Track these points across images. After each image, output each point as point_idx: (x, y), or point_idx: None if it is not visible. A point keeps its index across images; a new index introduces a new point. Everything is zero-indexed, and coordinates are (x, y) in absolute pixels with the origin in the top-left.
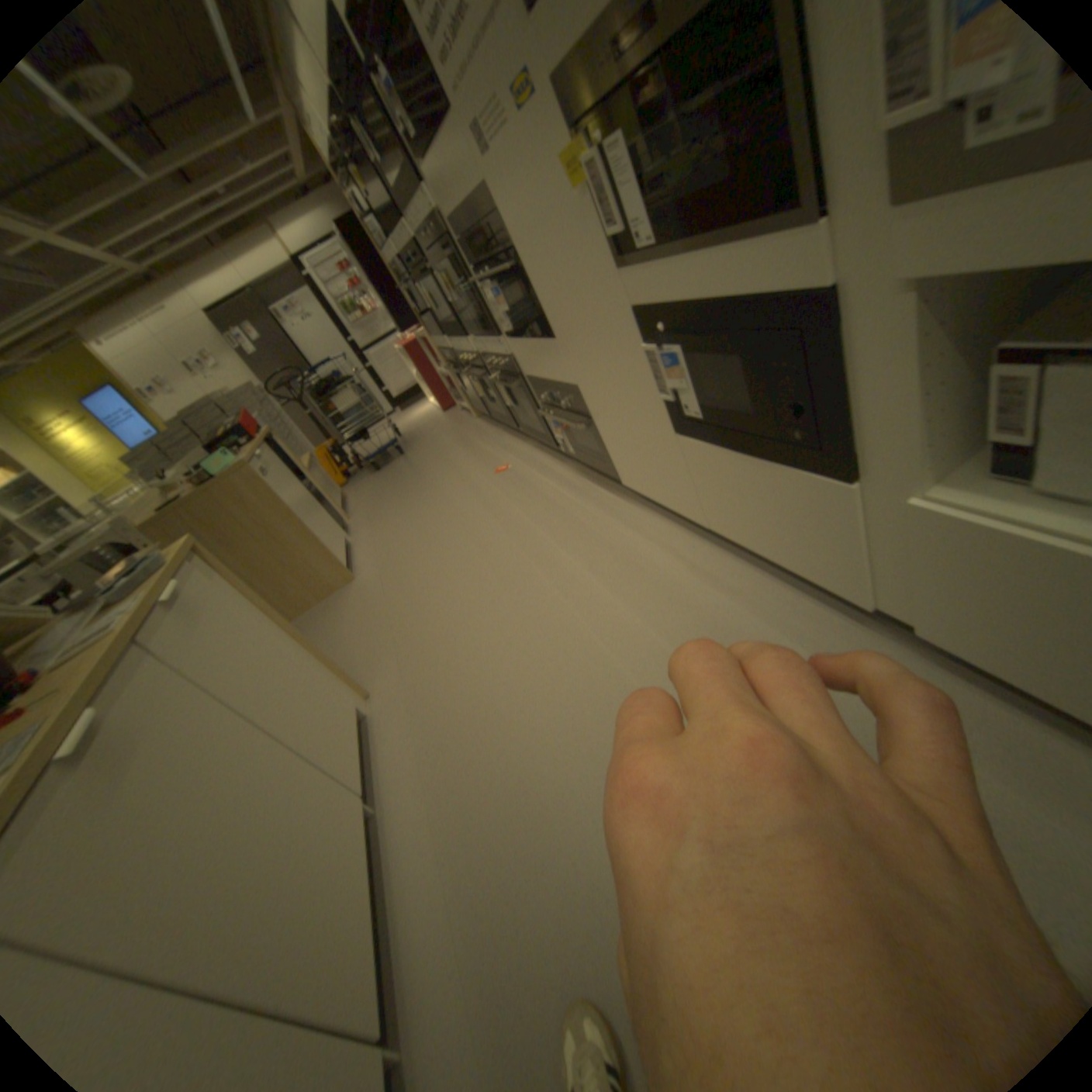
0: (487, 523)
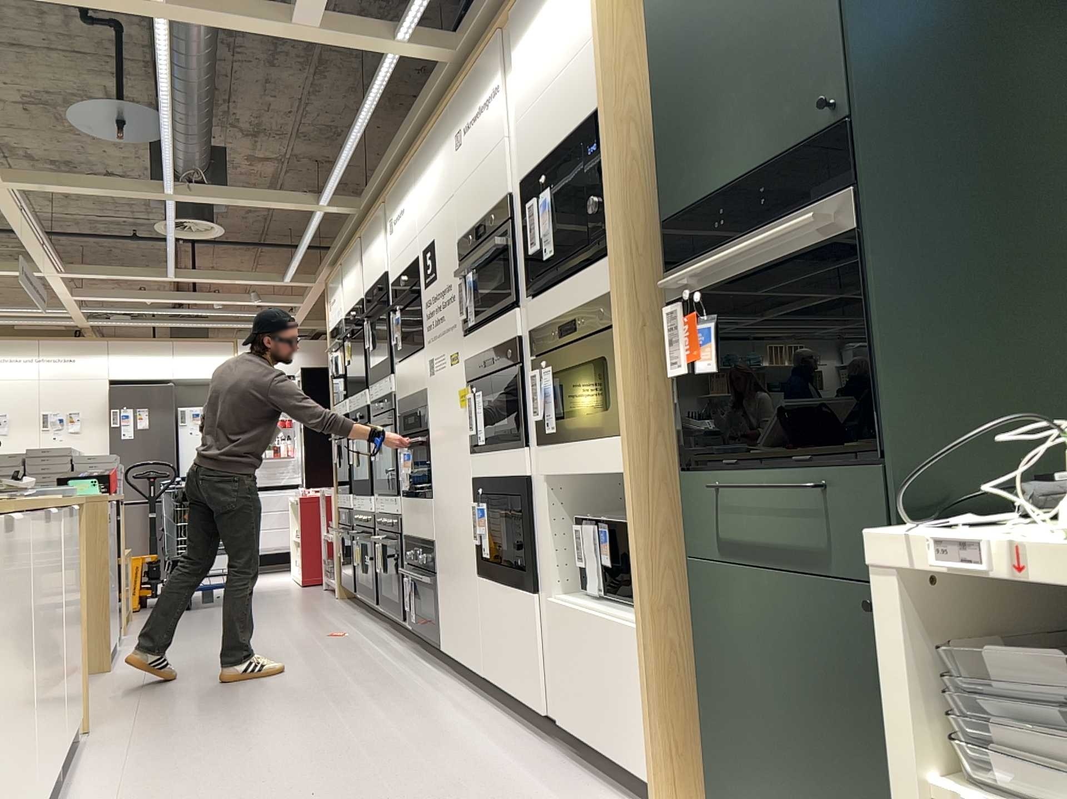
0: (293, 664)
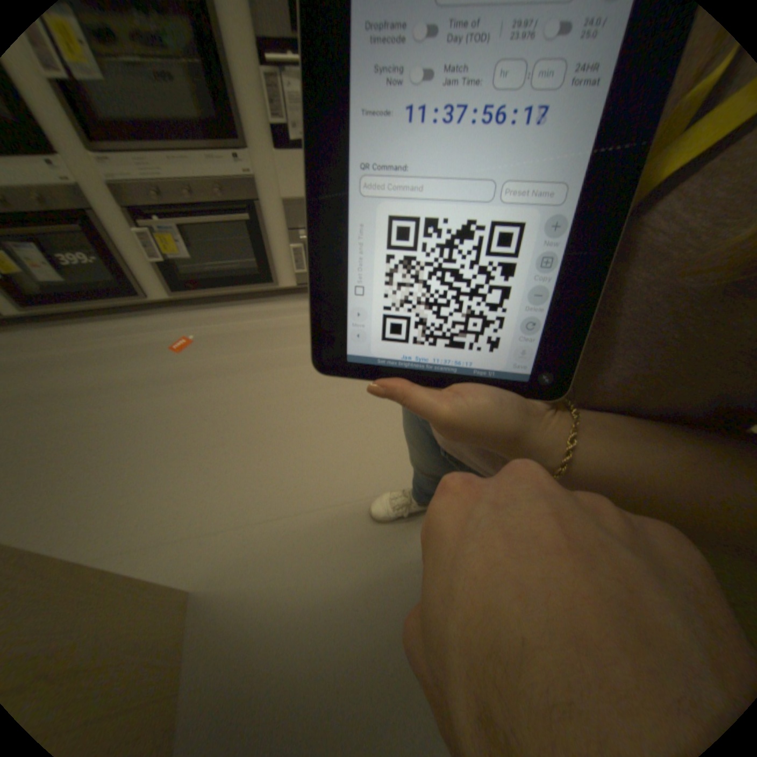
0: (298, 373)
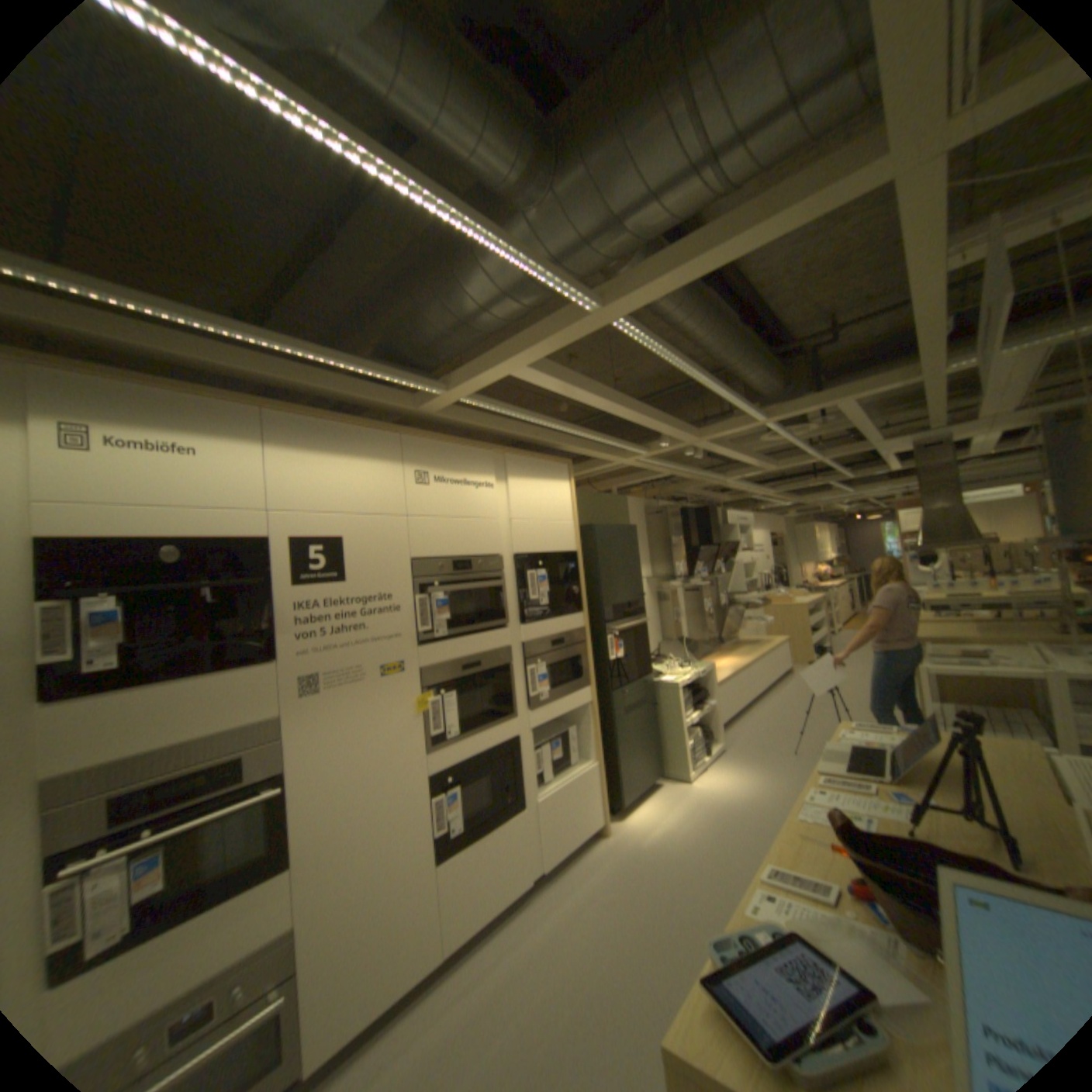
0: None
